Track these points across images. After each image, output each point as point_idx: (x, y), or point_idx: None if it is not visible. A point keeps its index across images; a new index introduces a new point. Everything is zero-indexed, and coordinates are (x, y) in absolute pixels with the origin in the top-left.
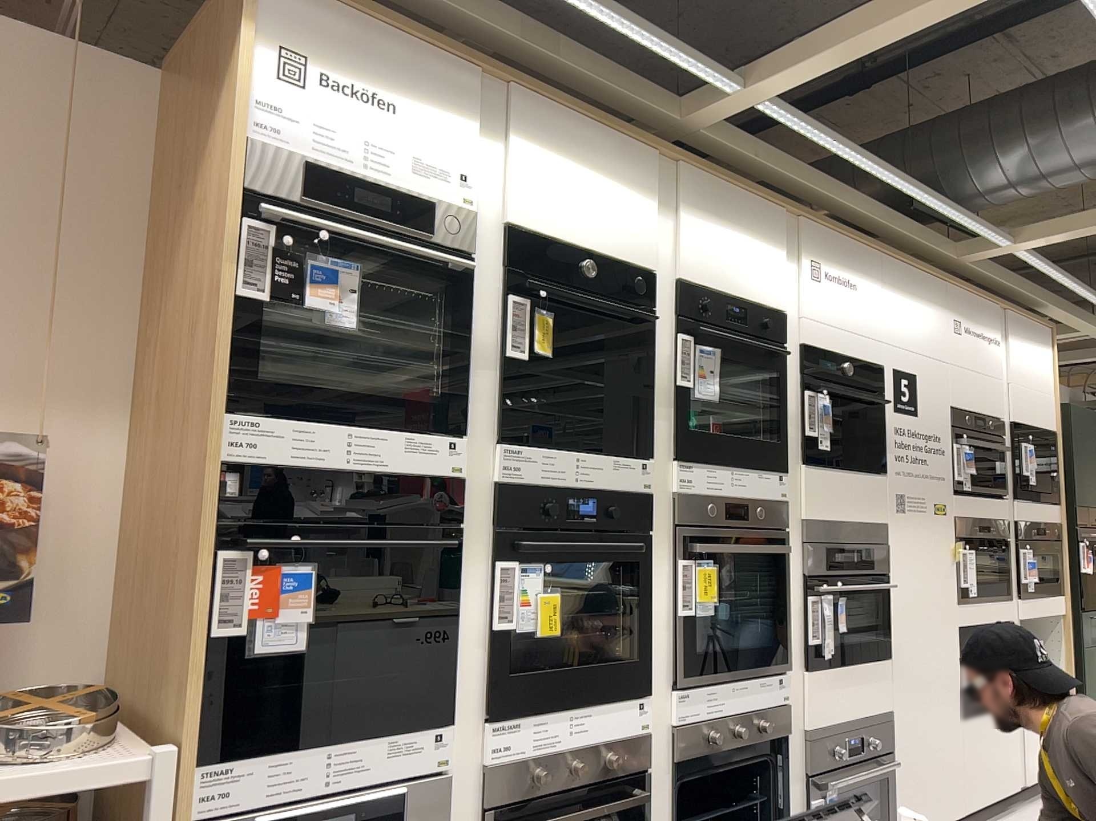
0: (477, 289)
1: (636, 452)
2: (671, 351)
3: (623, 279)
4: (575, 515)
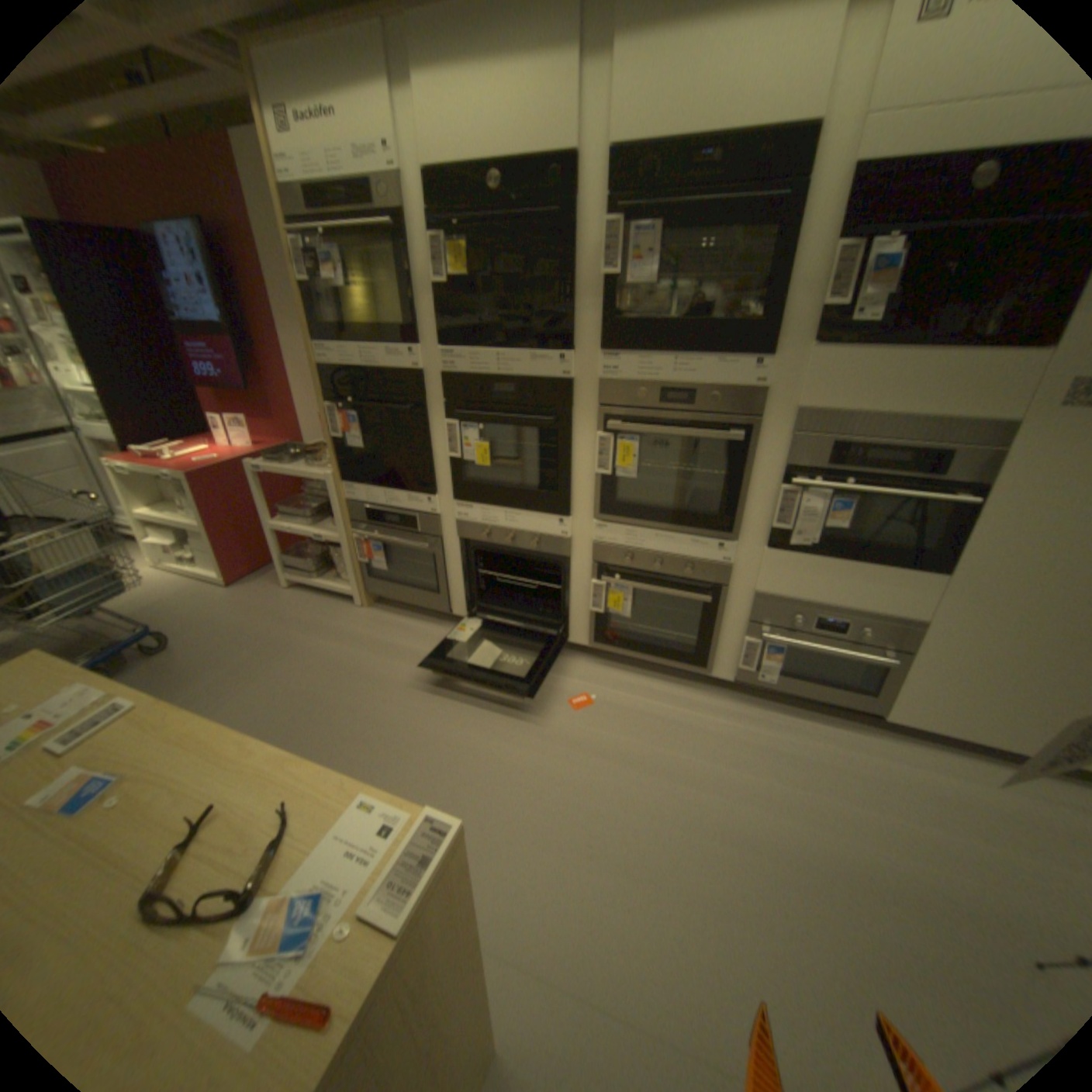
0: (406, 234)
1: (560, 348)
2: (603, 237)
3: (538, 171)
4: (500, 399)
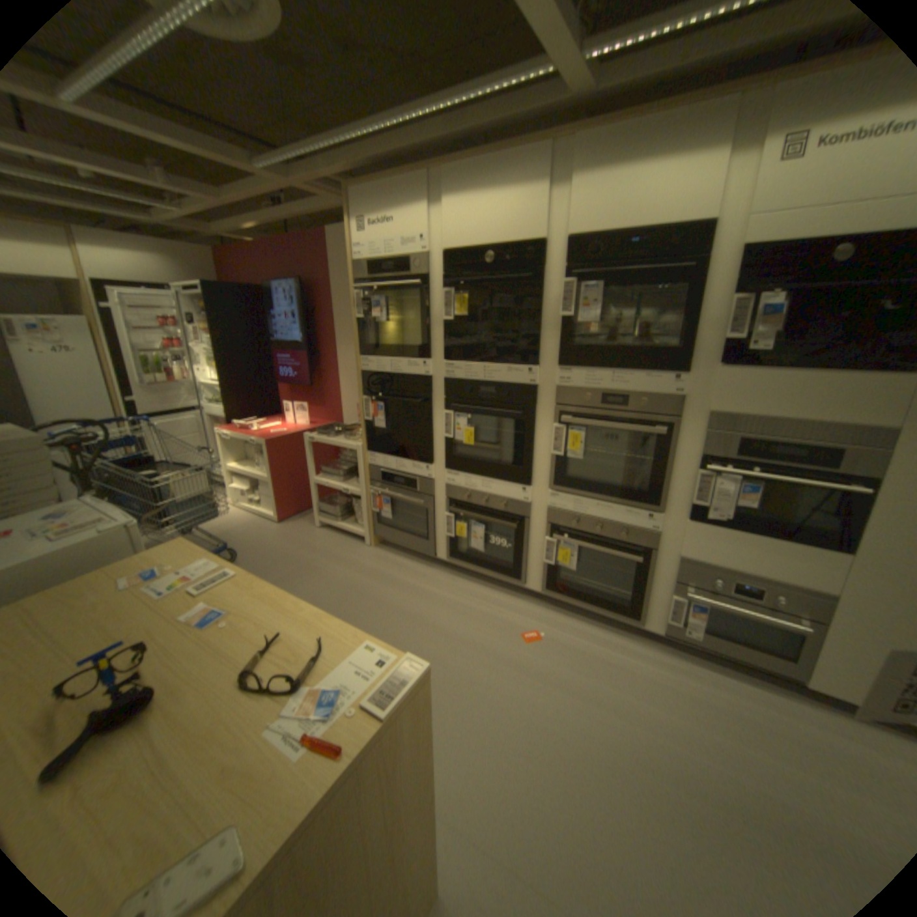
0: (430, 289)
1: (529, 364)
2: (562, 292)
3: (519, 251)
4: (484, 397)
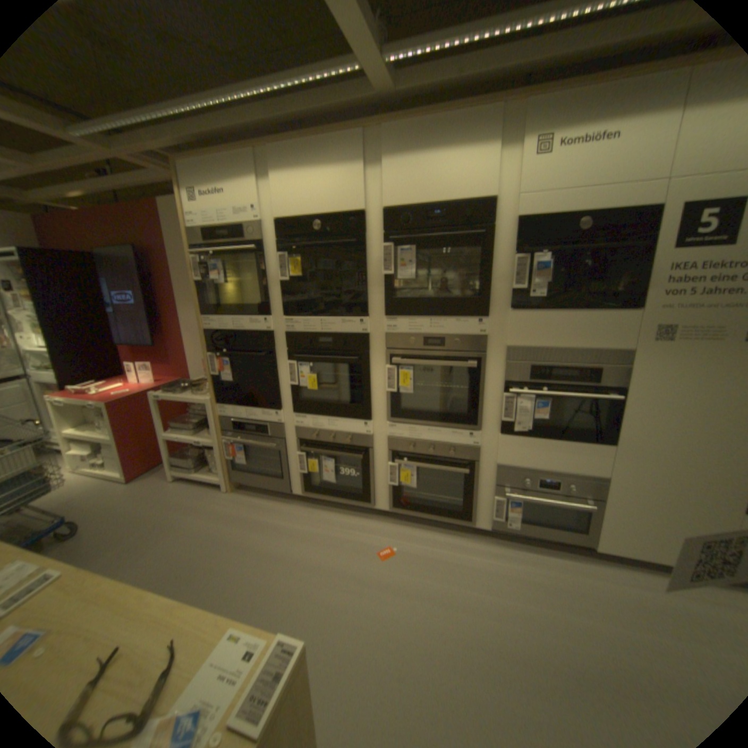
0: (264, 254)
1: (360, 316)
2: (382, 254)
3: (343, 221)
4: (323, 347)
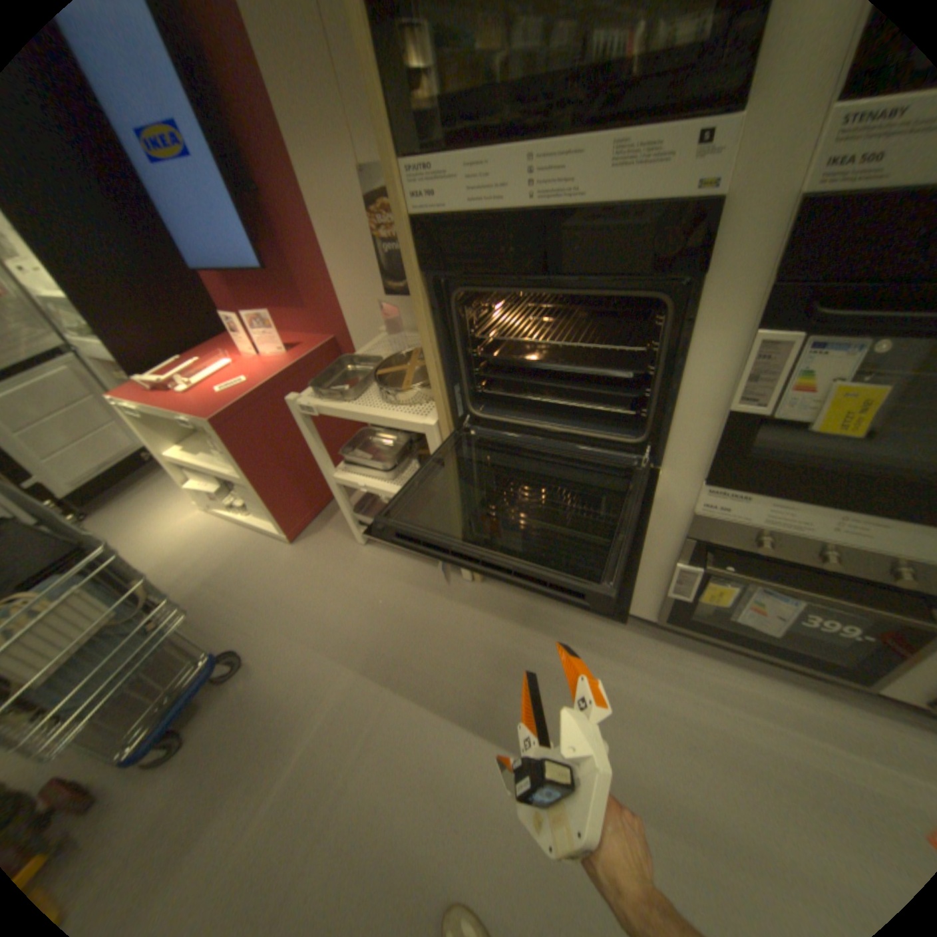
0: None
1: None
2: None
3: None
4: None
